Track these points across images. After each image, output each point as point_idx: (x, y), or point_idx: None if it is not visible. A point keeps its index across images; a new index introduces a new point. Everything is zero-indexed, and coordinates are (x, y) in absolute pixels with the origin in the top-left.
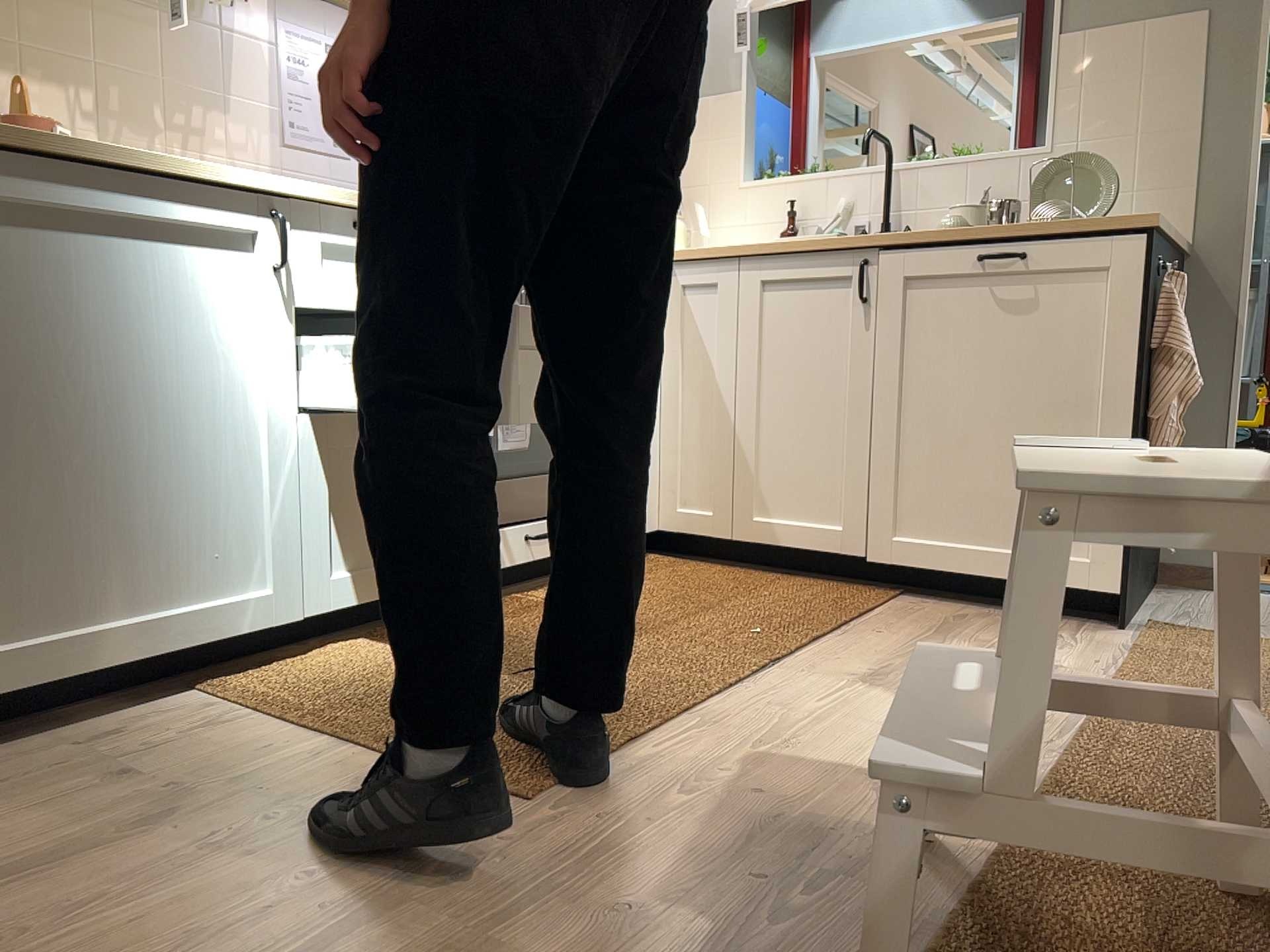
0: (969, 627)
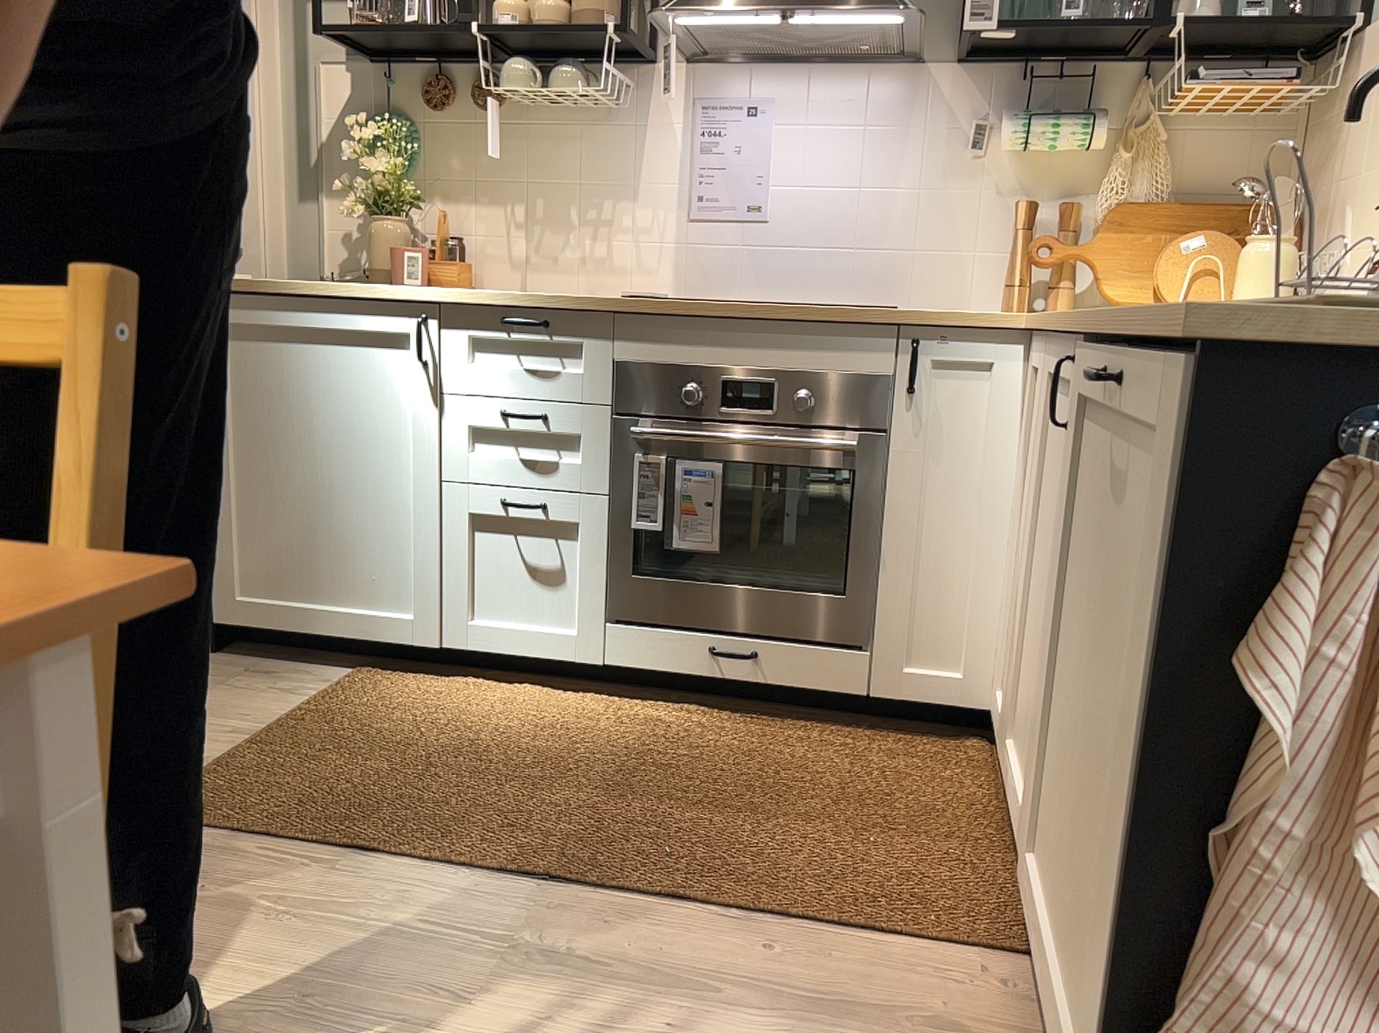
0: None
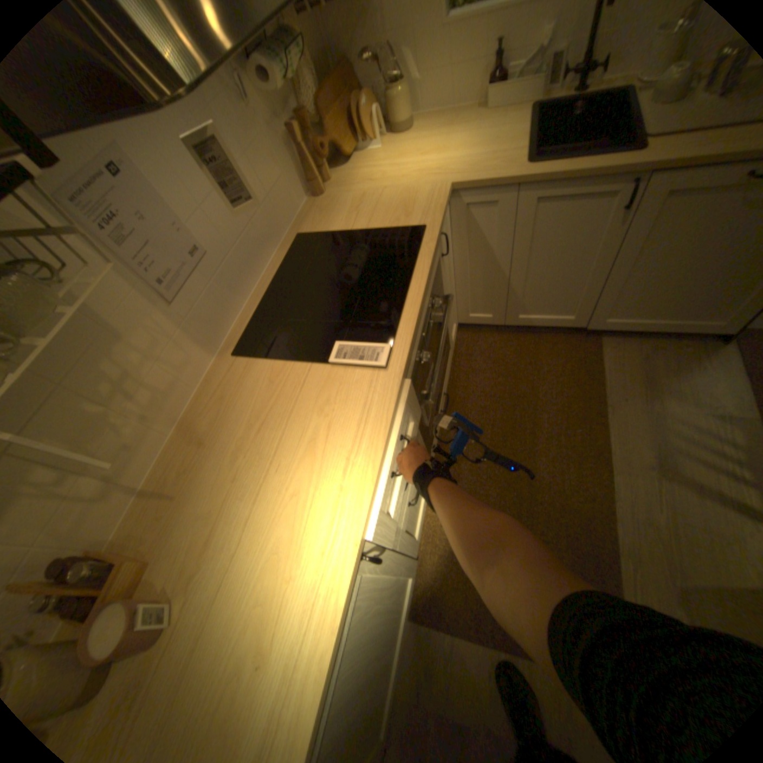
0: (662, 375)
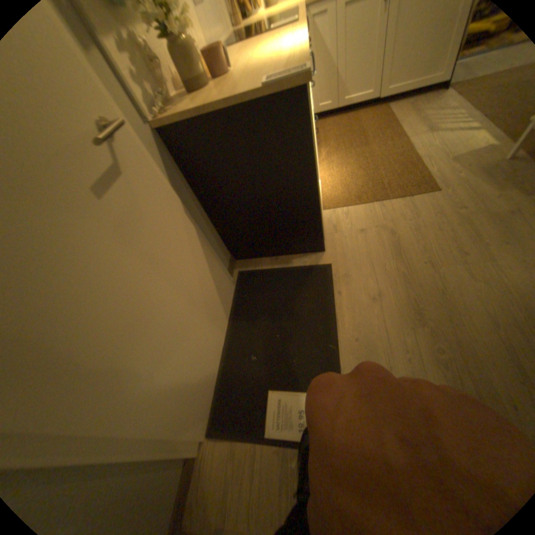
0: (421, 105)
